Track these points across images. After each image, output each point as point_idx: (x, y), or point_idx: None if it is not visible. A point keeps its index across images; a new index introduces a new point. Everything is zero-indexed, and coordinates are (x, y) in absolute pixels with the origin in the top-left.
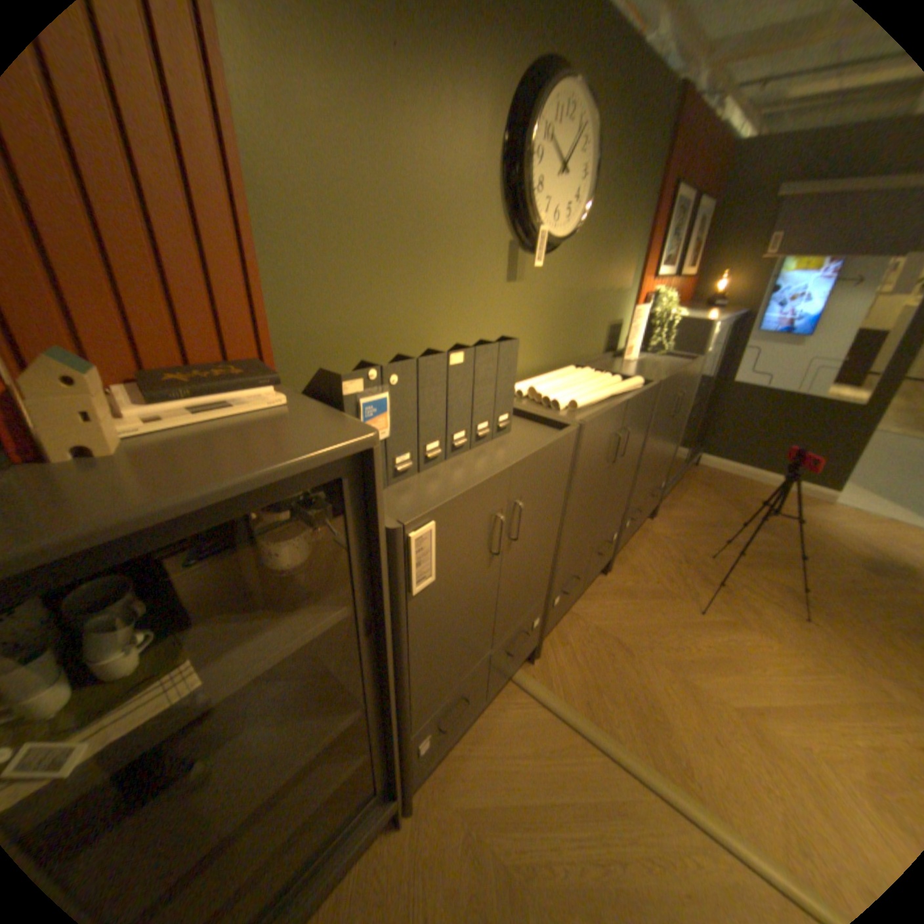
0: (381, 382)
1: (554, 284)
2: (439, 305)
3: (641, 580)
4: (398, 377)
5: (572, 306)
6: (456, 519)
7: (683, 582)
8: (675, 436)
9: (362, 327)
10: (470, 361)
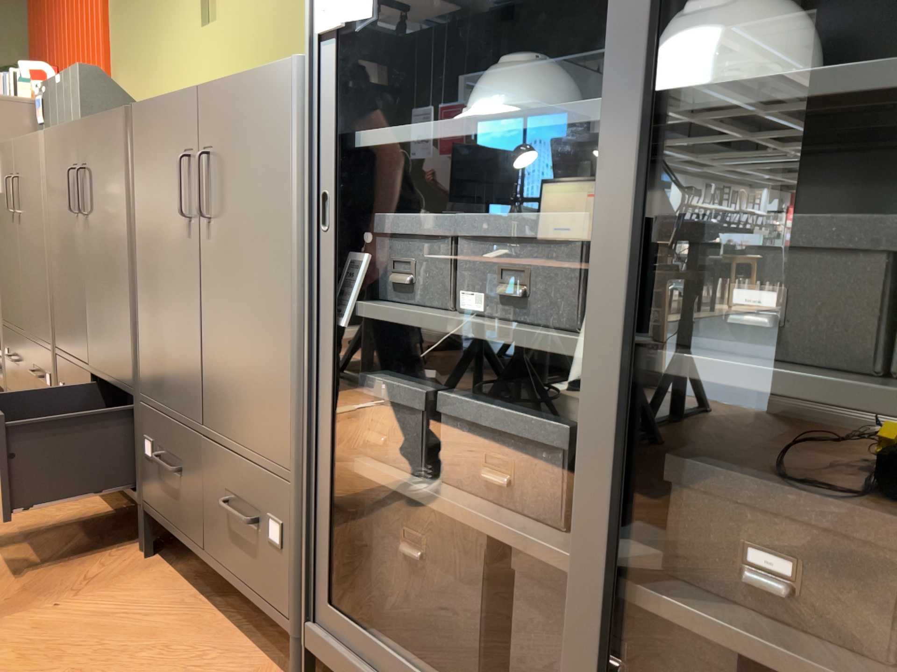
0: (43, 92)
1: (250, 13)
2: (162, 64)
3: (87, 589)
4: (46, 91)
5: (284, 35)
6: (1, 161)
7: (11, 651)
8: (254, 326)
9: (134, 86)
10: (62, 83)
